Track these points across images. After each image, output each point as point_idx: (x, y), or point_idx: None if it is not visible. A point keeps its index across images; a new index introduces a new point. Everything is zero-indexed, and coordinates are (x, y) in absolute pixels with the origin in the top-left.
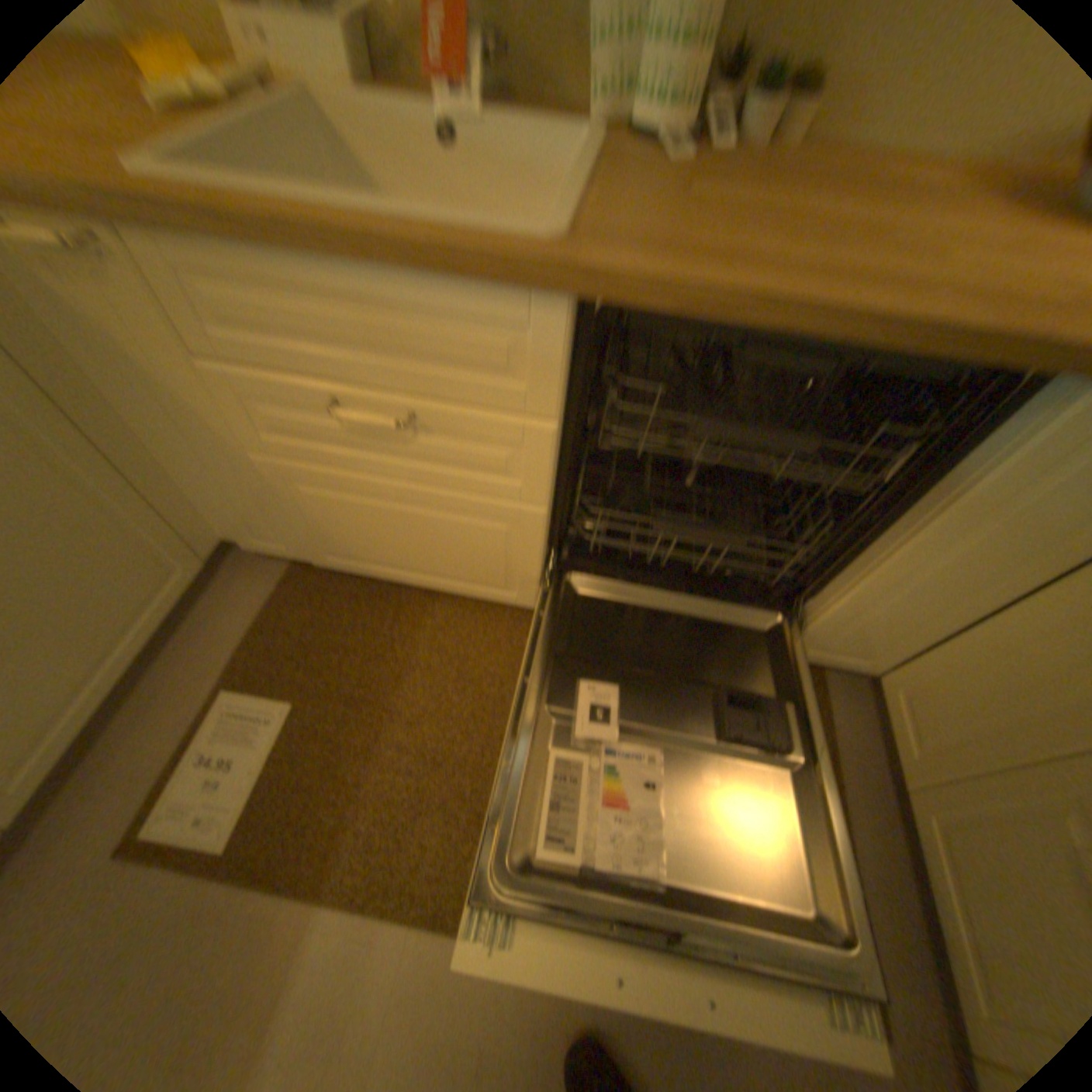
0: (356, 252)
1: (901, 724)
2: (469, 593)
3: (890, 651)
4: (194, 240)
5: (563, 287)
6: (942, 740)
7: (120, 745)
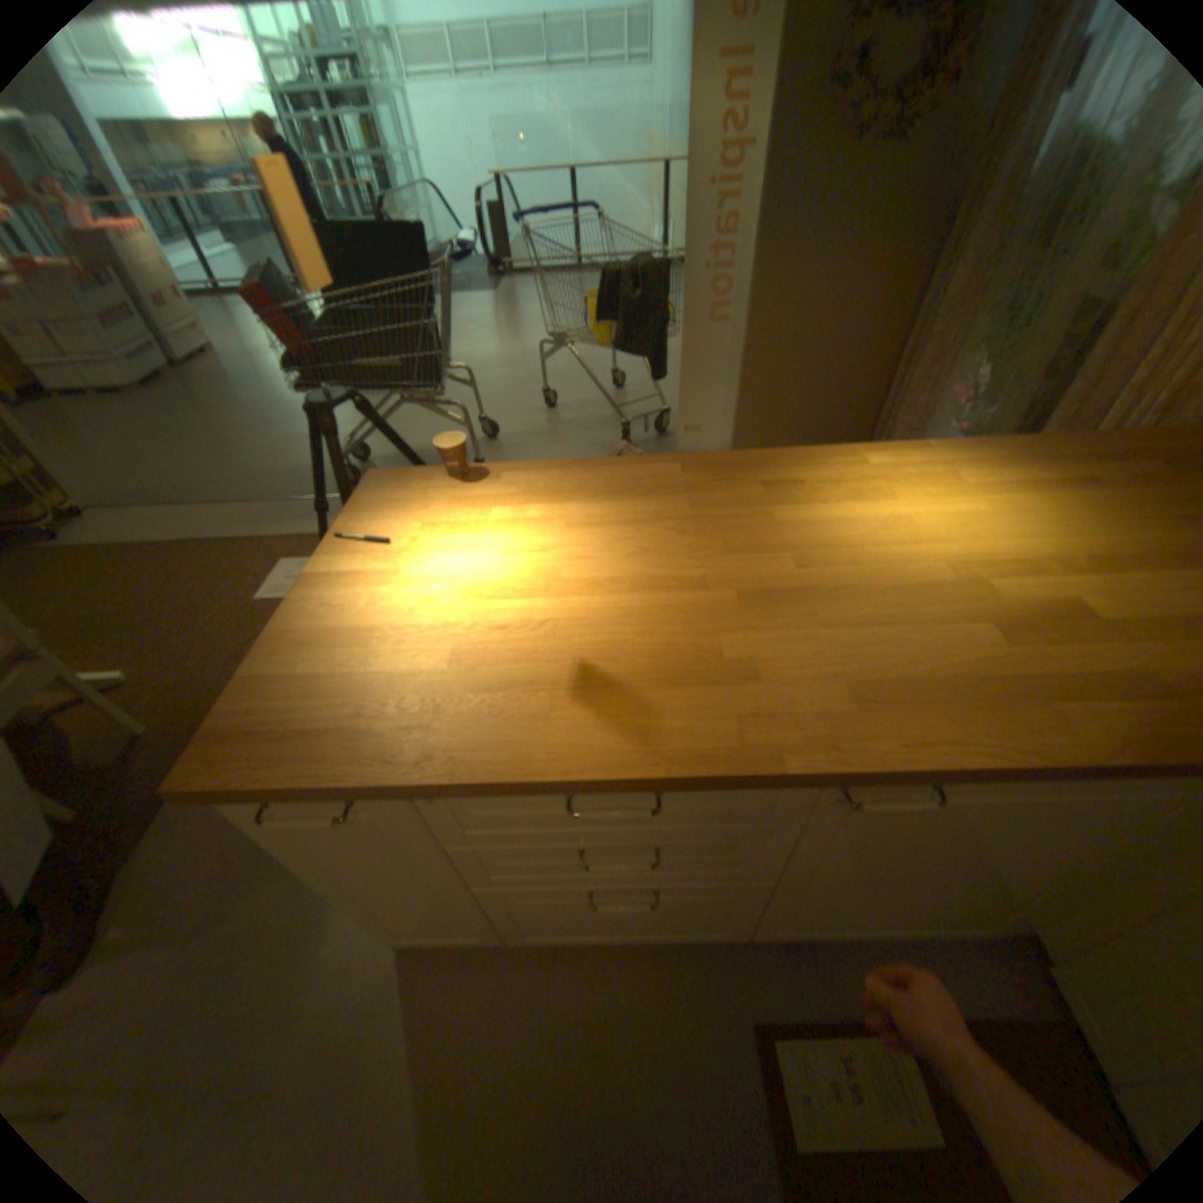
0: None
1: None
2: None
3: None
4: None
5: None
6: None
7: (820, 967)
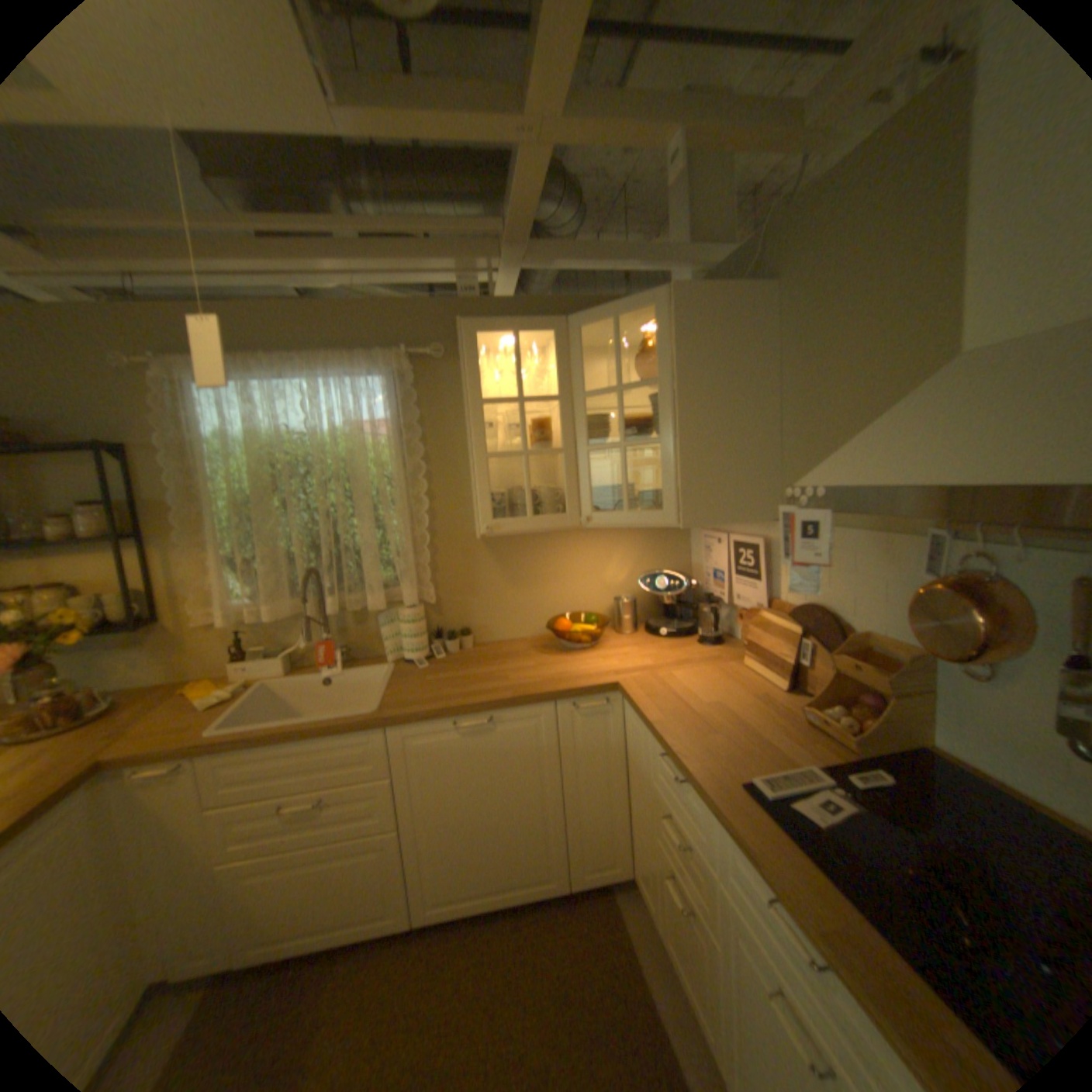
0: (301, 740)
1: (645, 899)
2: (360, 941)
3: (618, 854)
4: (231, 756)
5: (378, 728)
6: (651, 889)
7: None
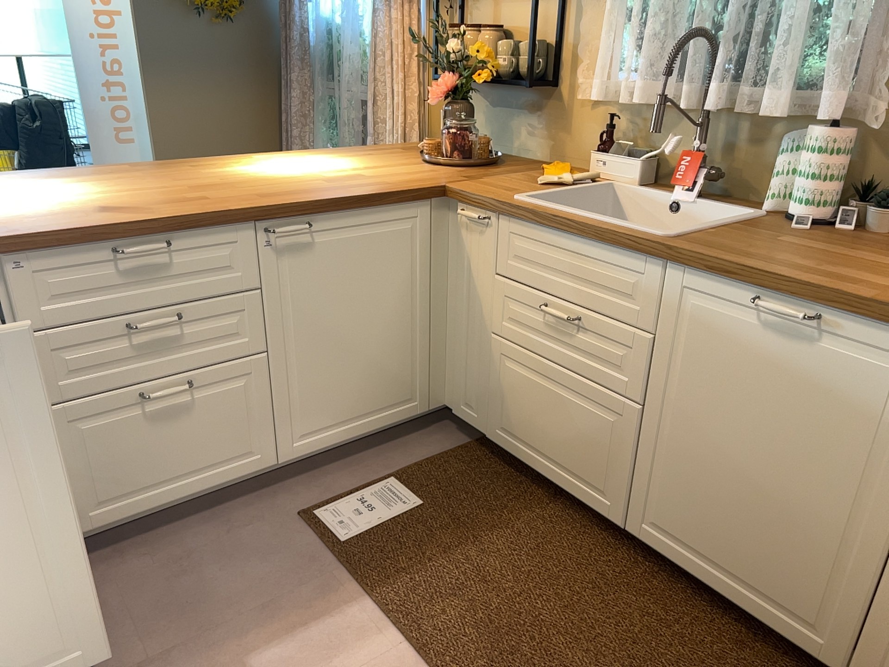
0: (579, 234)
1: None
2: (577, 497)
3: None
4: (523, 225)
5: (657, 257)
6: None
7: (331, 474)
